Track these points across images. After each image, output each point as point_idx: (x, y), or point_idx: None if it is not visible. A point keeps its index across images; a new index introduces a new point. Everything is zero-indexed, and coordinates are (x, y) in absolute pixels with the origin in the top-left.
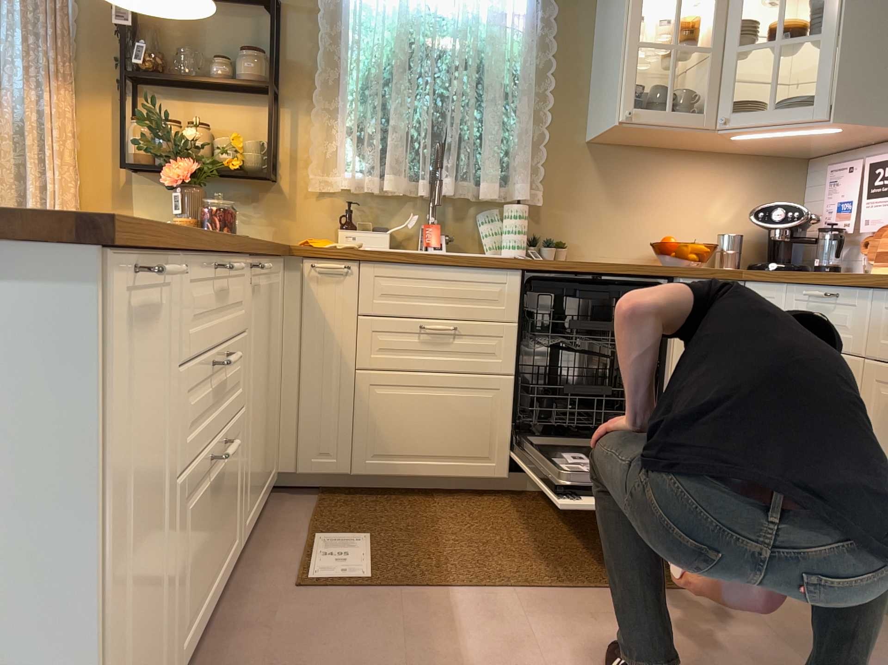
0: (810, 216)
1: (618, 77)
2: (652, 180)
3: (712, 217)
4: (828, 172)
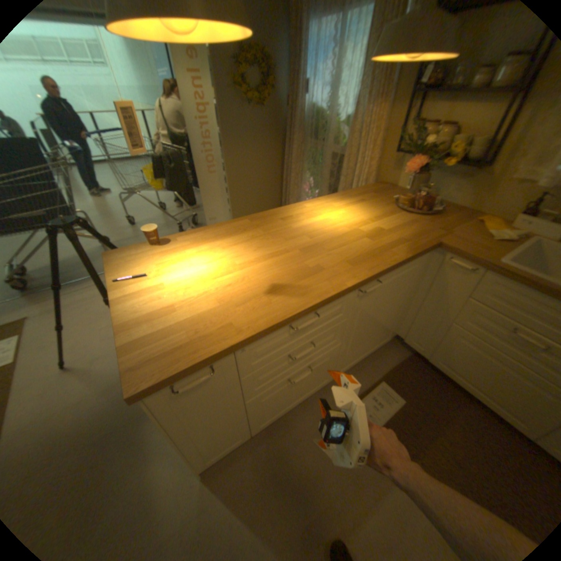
0: None
1: None
2: None
3: None
4: None
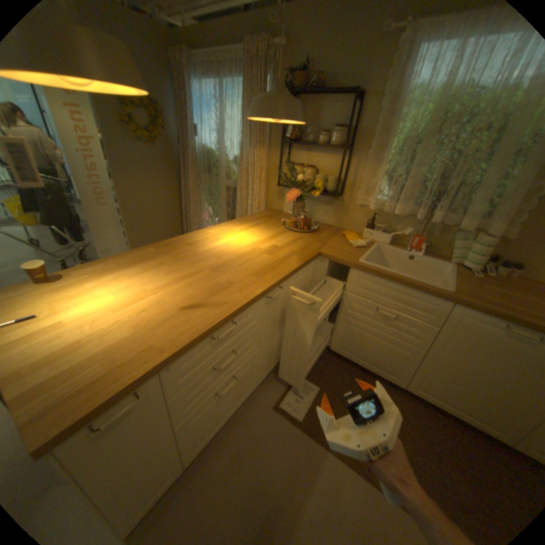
0: None
1: None
2: None
3: None
4: None
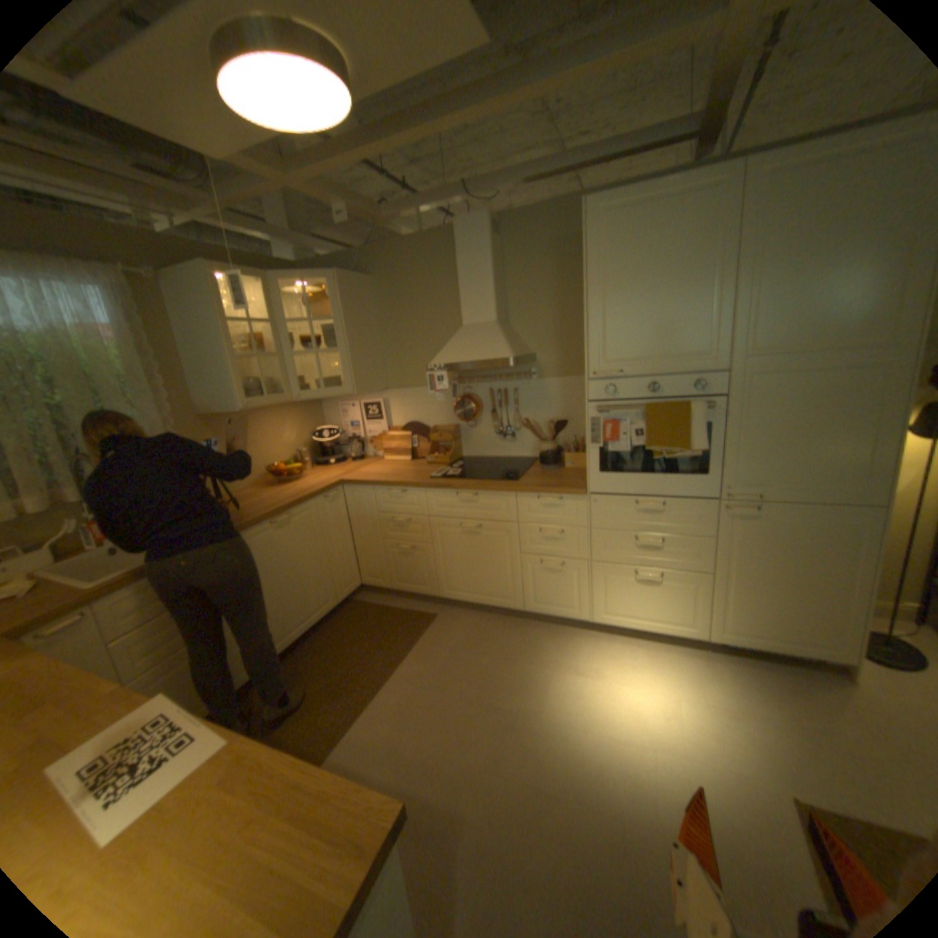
0: (339, 433)
1: (225, 381)
2: (246, 431)
3: (285, 442)
4: (338, 407)
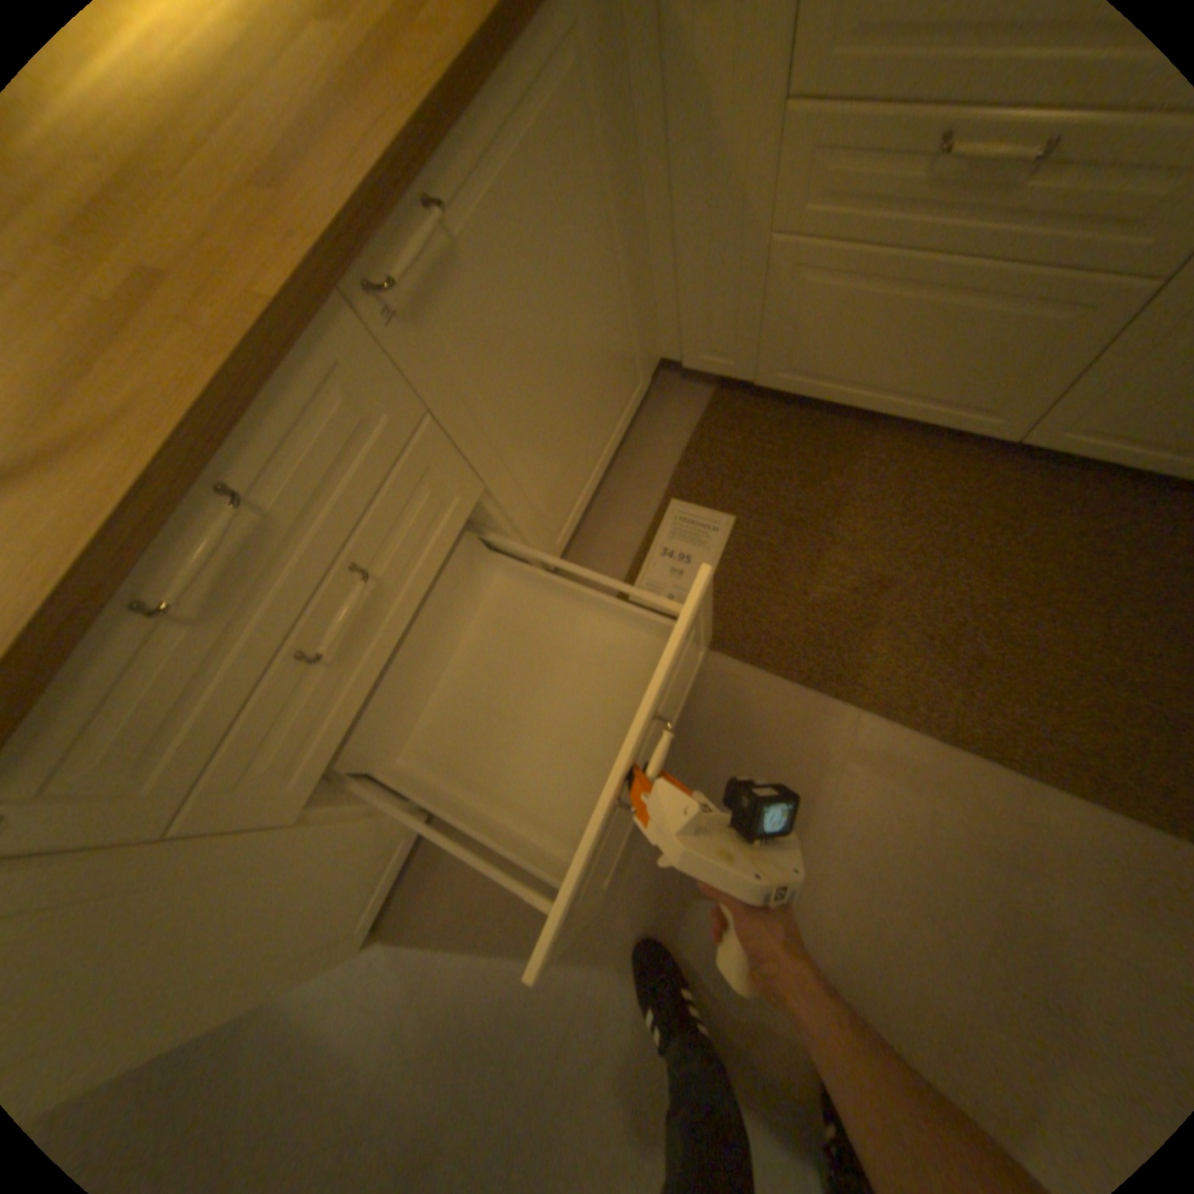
0: None
1: None
2: None
3: None
4: None
